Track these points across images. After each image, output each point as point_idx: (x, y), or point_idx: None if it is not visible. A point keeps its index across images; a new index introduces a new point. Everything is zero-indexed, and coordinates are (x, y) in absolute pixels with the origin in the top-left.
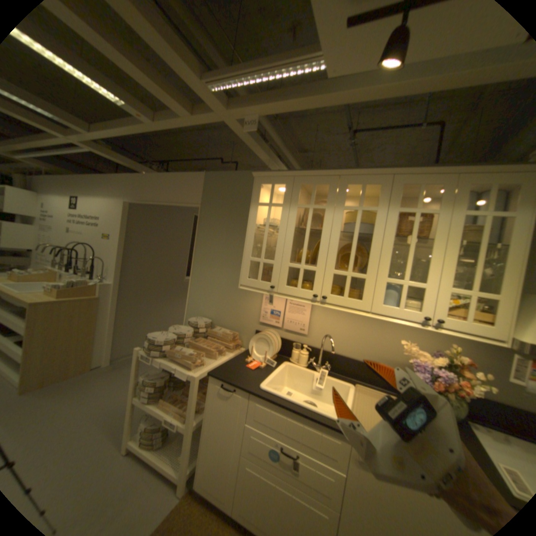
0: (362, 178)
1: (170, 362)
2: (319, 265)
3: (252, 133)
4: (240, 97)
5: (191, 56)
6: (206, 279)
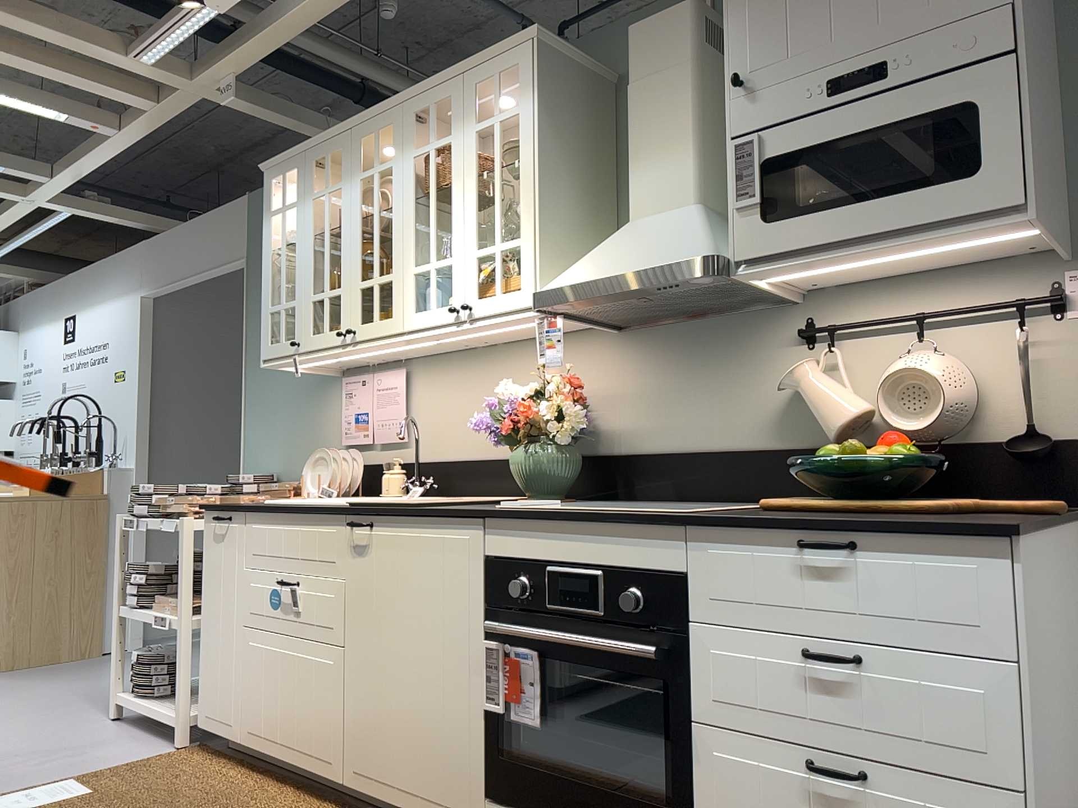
0: (374, 124)
1: (161, 516)
2: (343, 282)
3: (269, 103)
4: (206, 60)
5: (109, 35)
6: (265, 396)
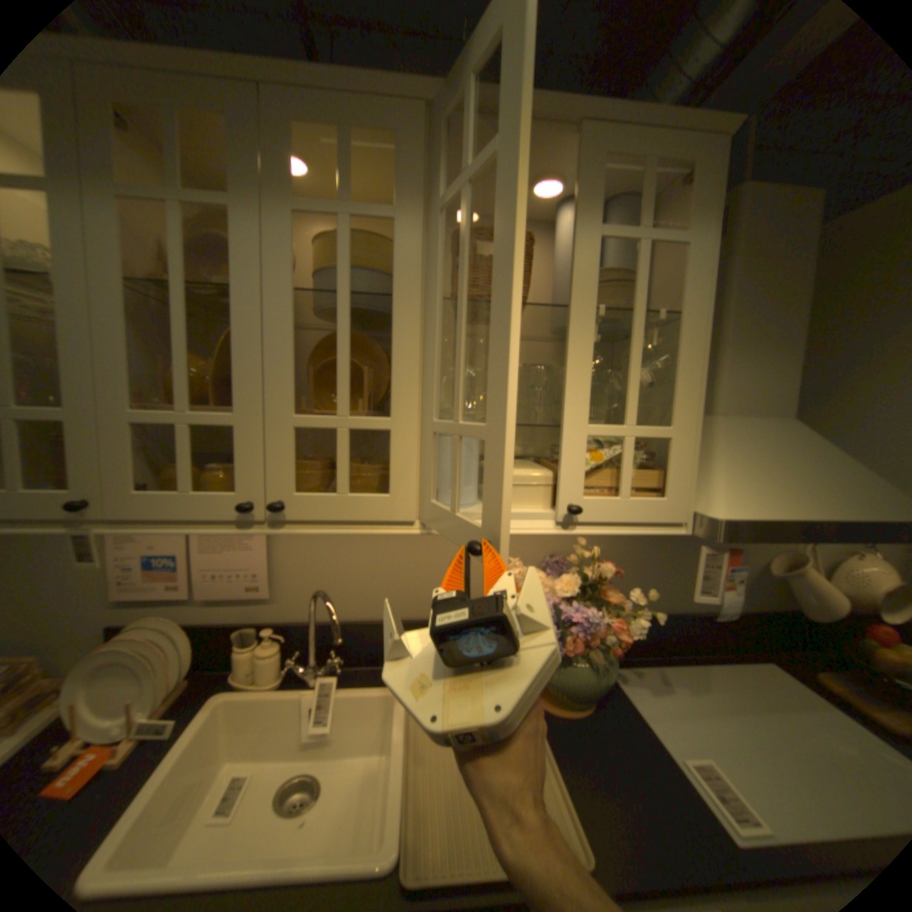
0: (335, 99)
1: None
2: (239, 403)
3: None
4: None
5: None
6: None
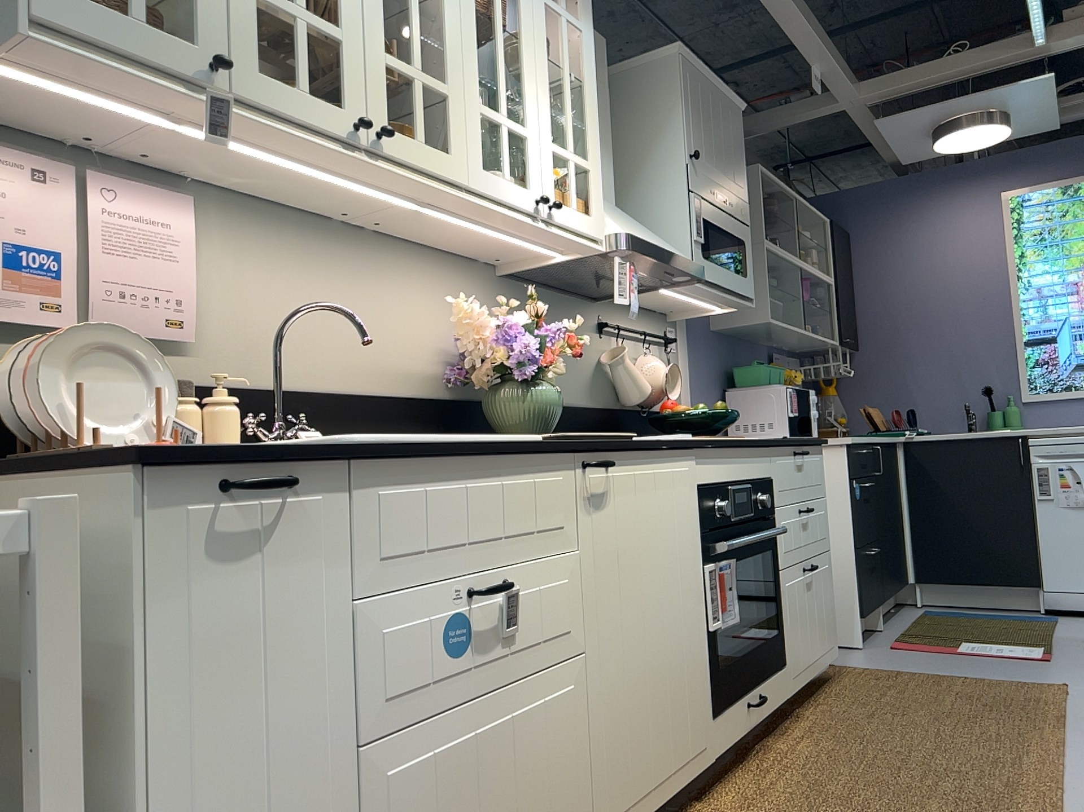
0: None
1: None
2: (348, 25)
3: None
4: None
5: None
6: None
